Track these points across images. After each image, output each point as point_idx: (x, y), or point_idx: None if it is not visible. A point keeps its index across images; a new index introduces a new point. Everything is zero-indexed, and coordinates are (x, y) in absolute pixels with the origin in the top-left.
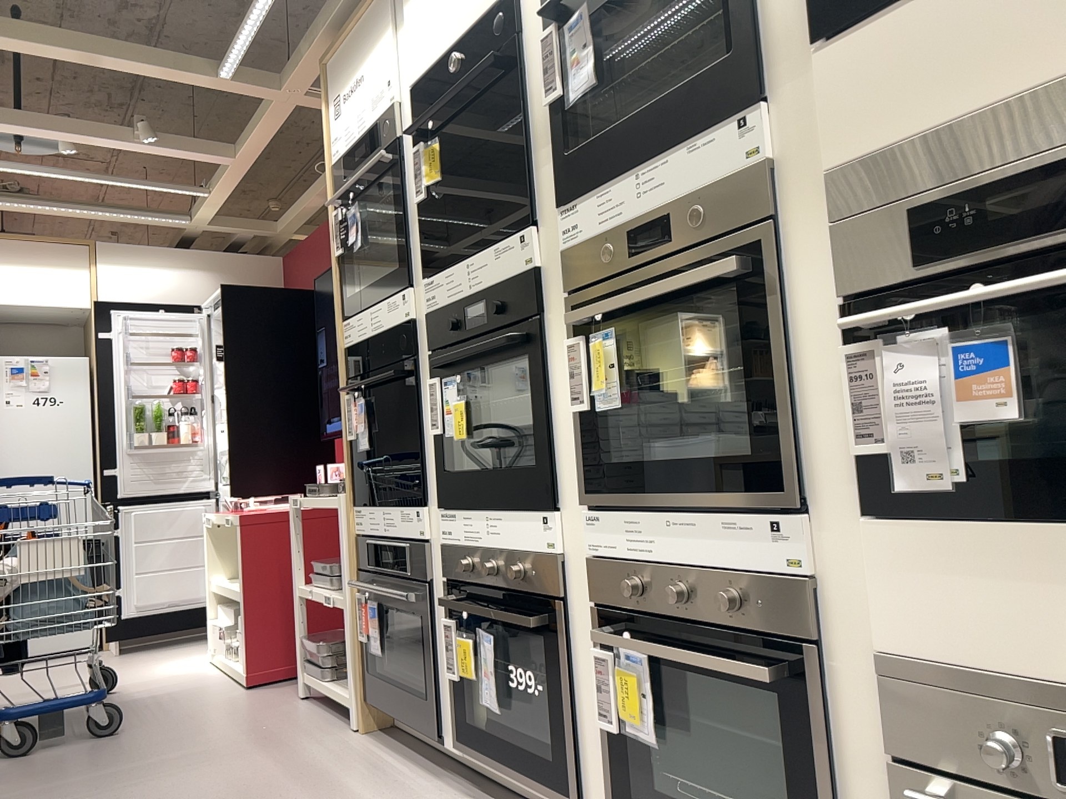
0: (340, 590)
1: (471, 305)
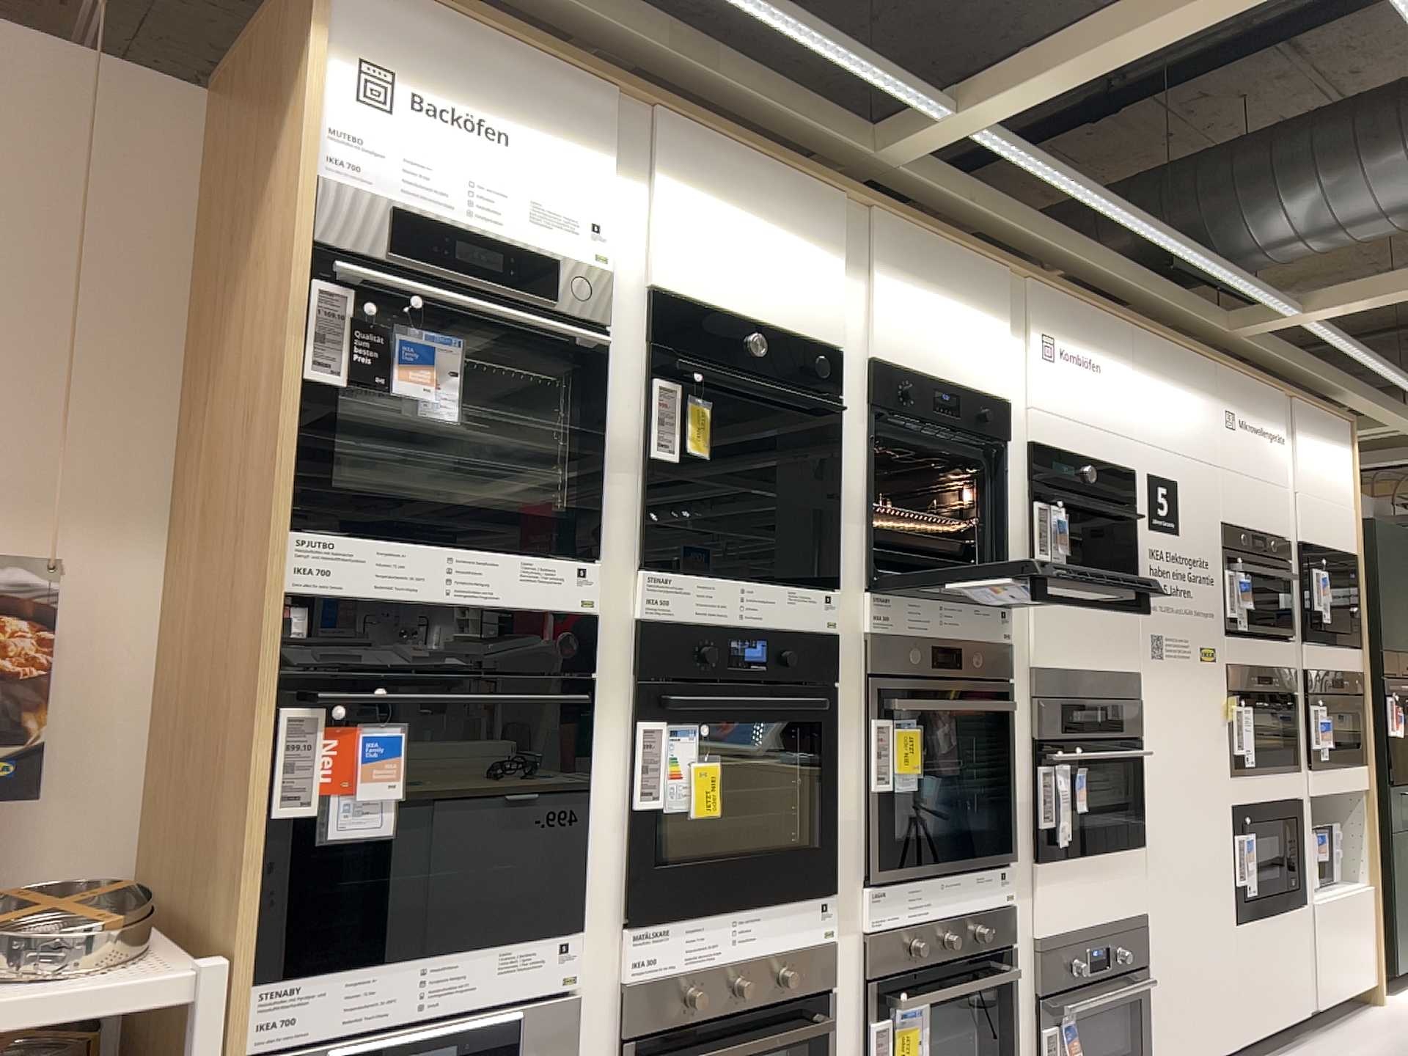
0: None
1: (738, 638)
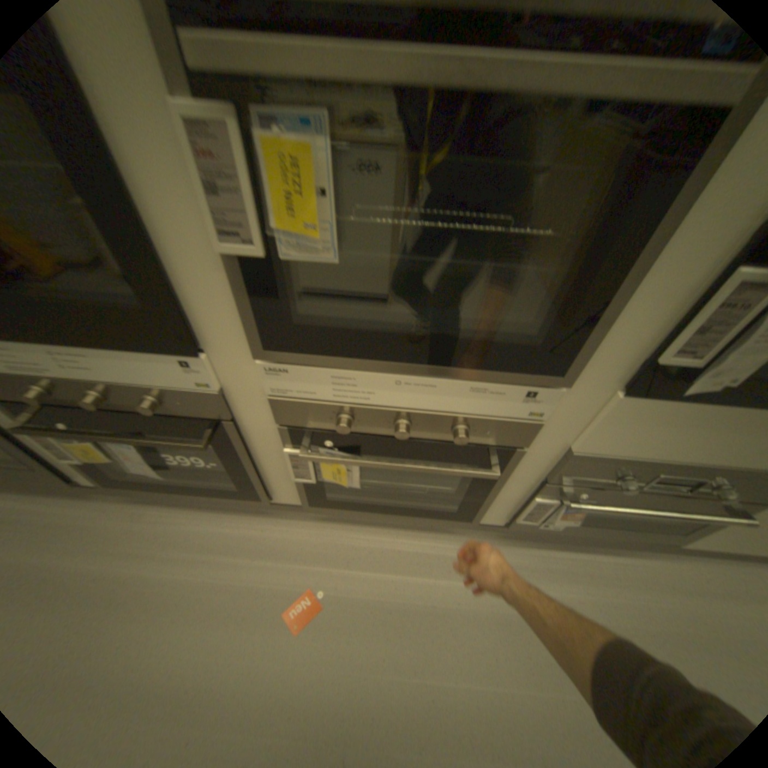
0: None
1: None
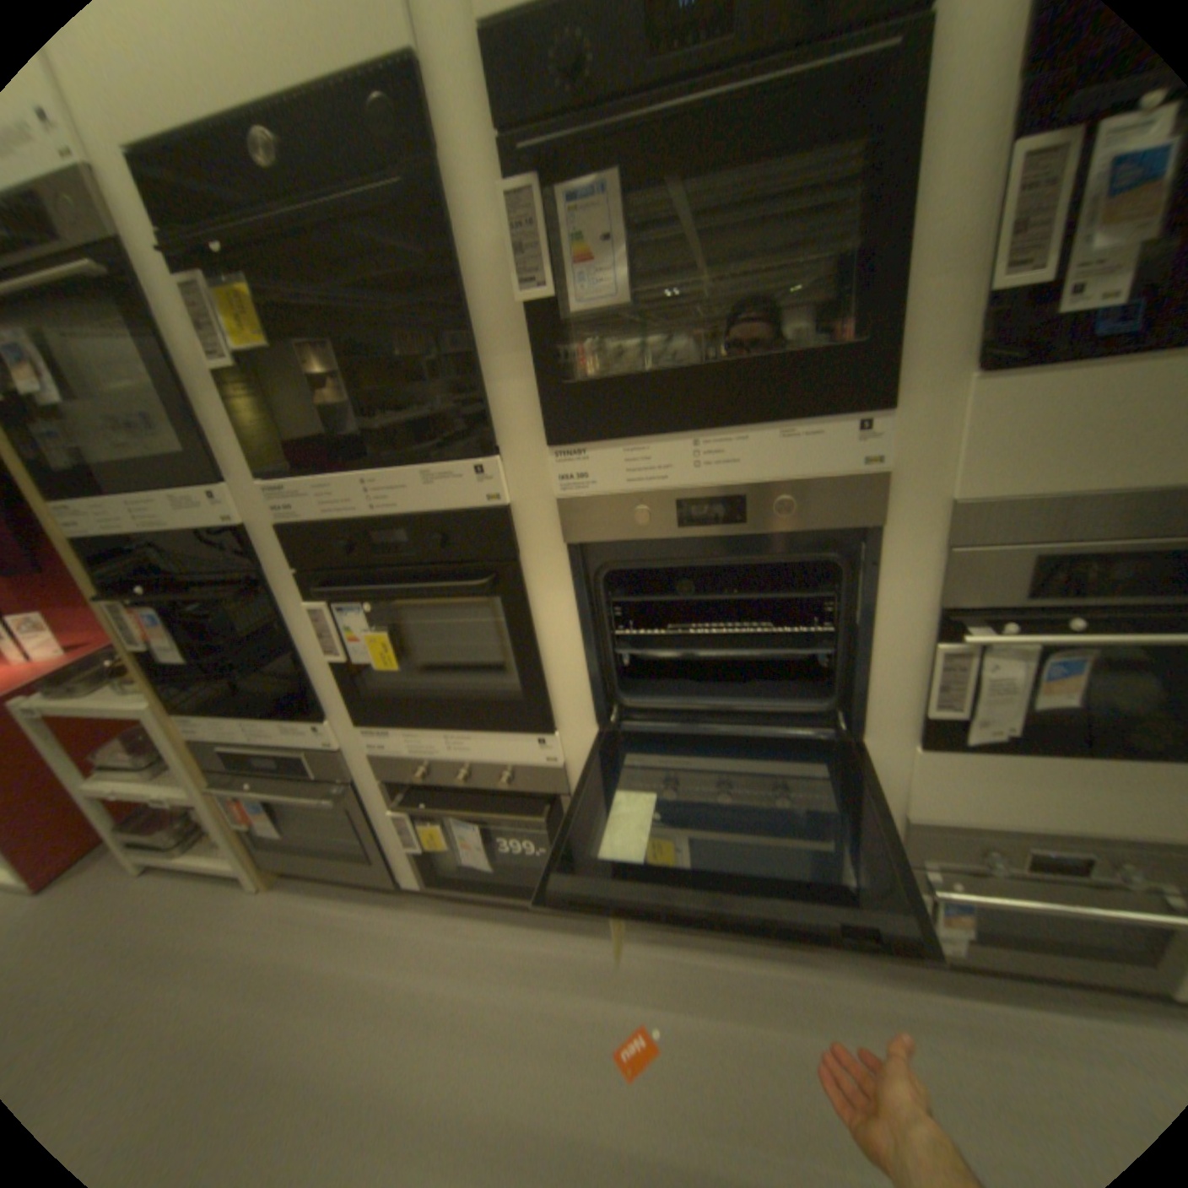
0: (160, 780)
1: (379, 531)
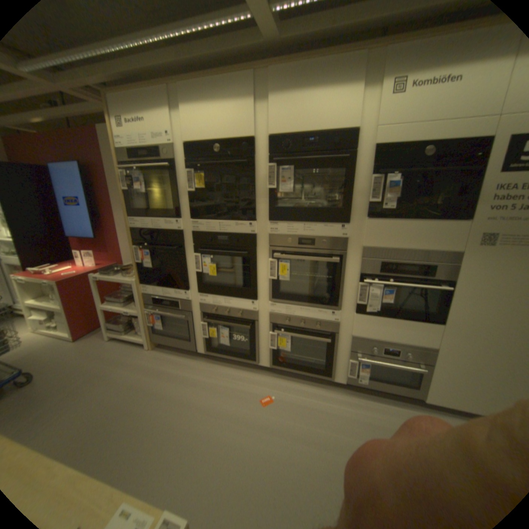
0: (128, 309)
1: (222, 238)
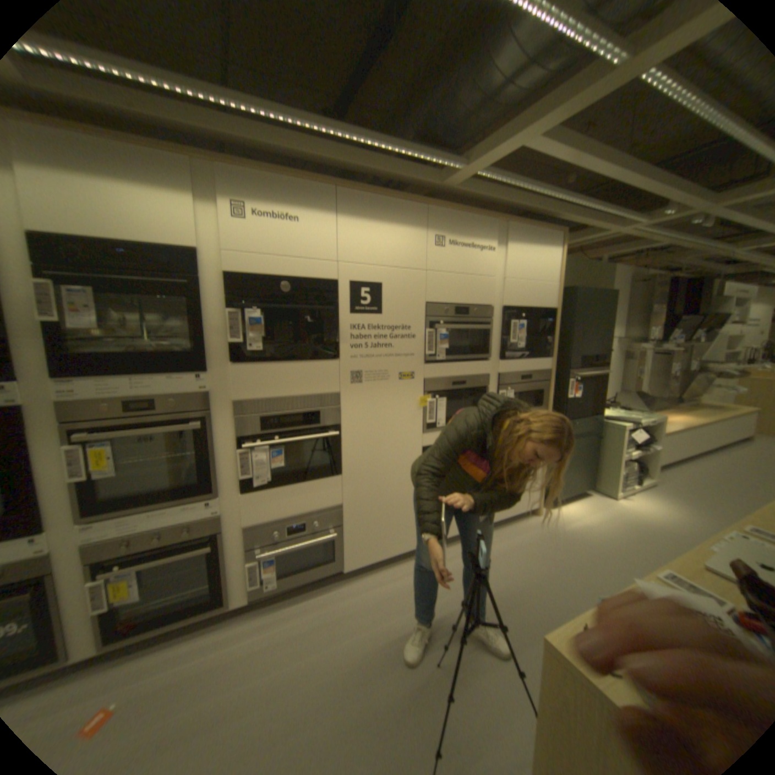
0: None
1: None
